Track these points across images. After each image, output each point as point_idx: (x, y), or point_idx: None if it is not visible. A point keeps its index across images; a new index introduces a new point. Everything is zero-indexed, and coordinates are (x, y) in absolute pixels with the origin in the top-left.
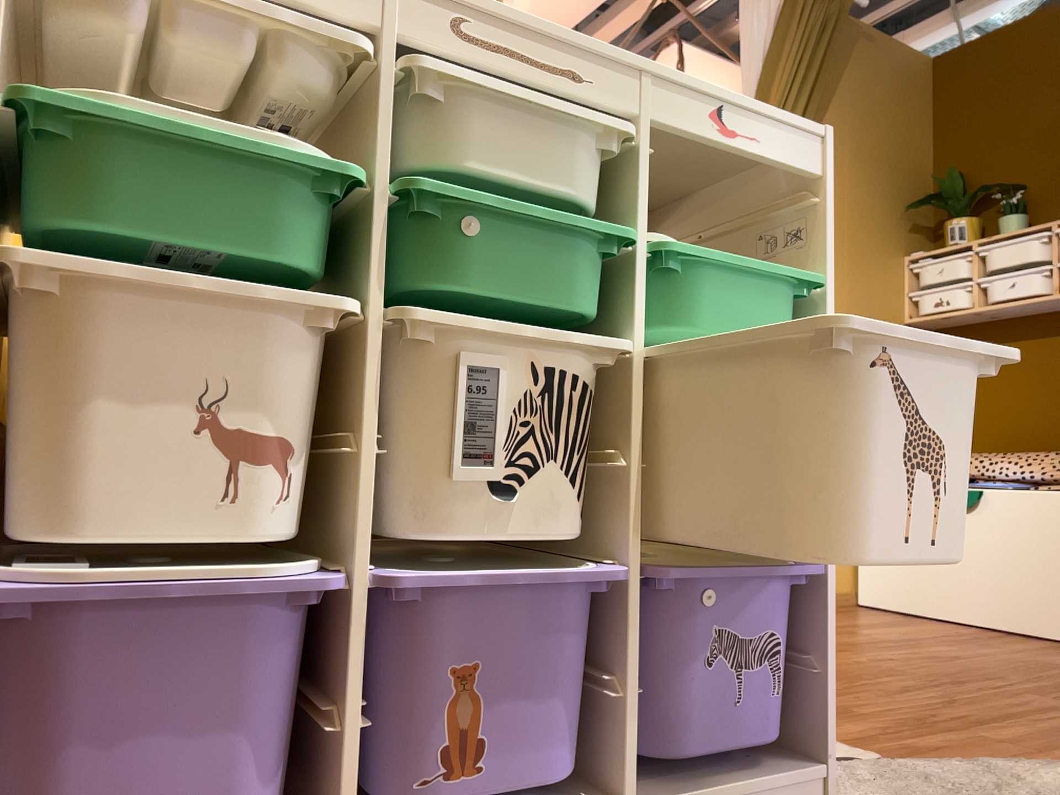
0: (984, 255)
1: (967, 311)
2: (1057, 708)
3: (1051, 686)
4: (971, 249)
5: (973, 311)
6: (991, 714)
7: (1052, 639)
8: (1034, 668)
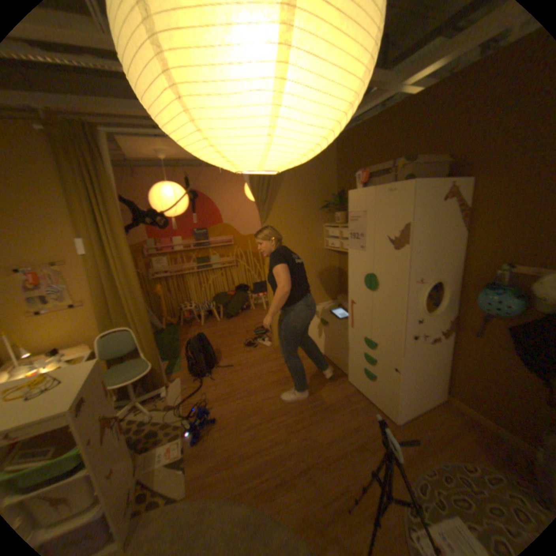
0: (344, 230)
1: (340, 250)
2: (279, 448)
3: (298, 425)
4: (342, 226)
5: (341, 251)
6: (252, 457)
7: (342, 373)
8: (308, 406)
